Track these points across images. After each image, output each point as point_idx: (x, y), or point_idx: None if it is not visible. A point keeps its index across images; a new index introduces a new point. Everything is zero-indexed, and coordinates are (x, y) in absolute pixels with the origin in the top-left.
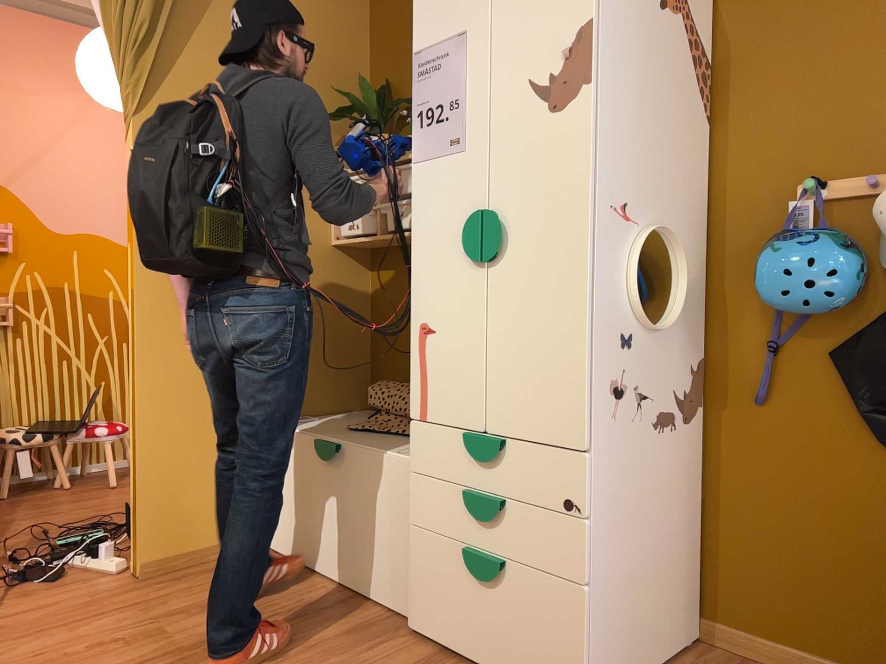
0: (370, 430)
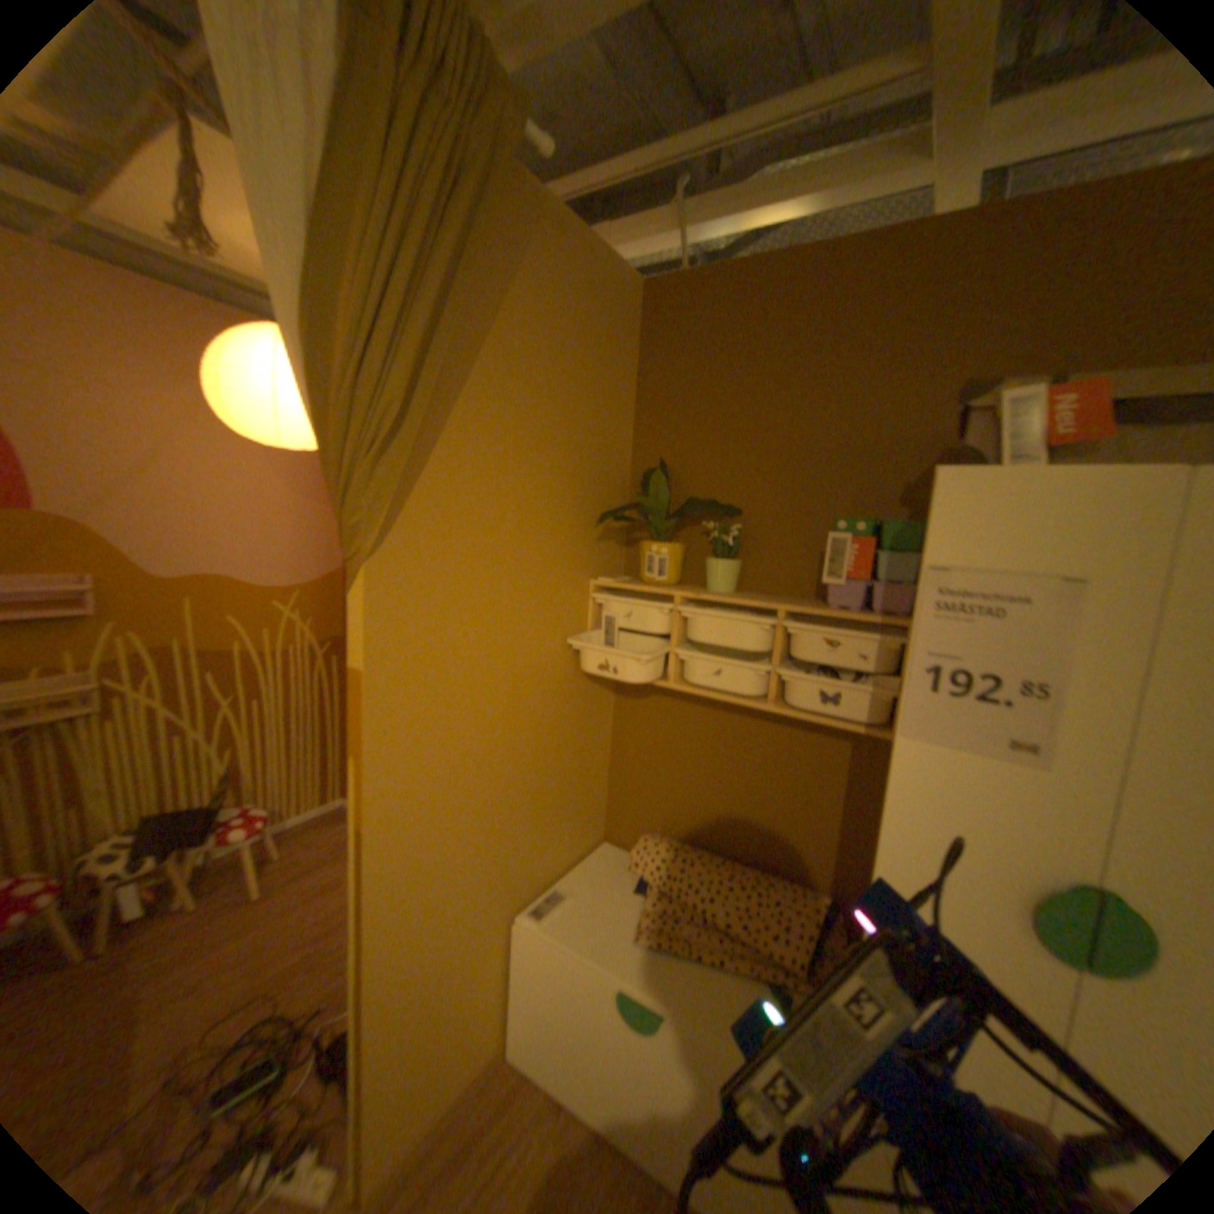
0: (675, 951)
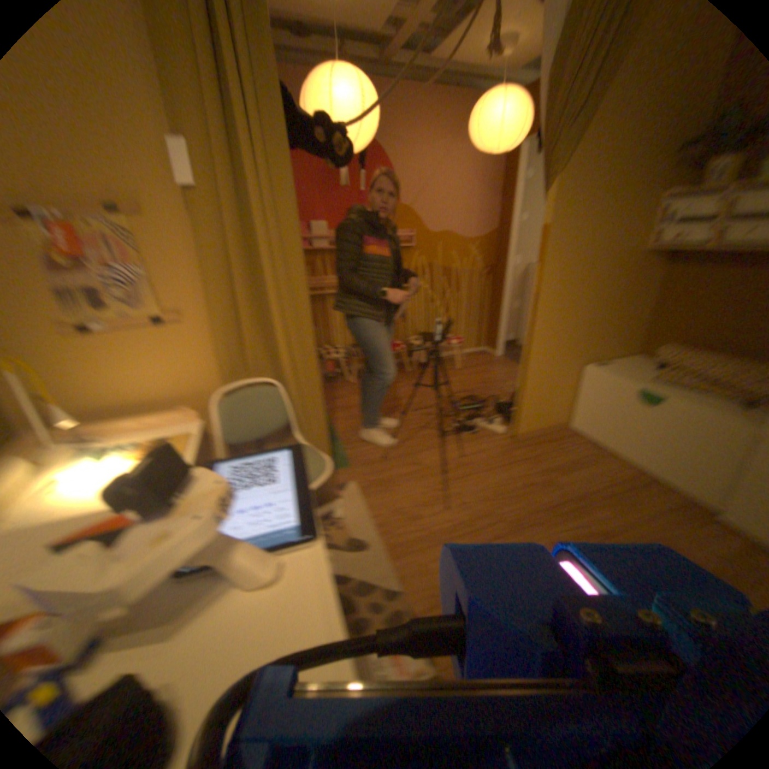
0: (677, 383)
